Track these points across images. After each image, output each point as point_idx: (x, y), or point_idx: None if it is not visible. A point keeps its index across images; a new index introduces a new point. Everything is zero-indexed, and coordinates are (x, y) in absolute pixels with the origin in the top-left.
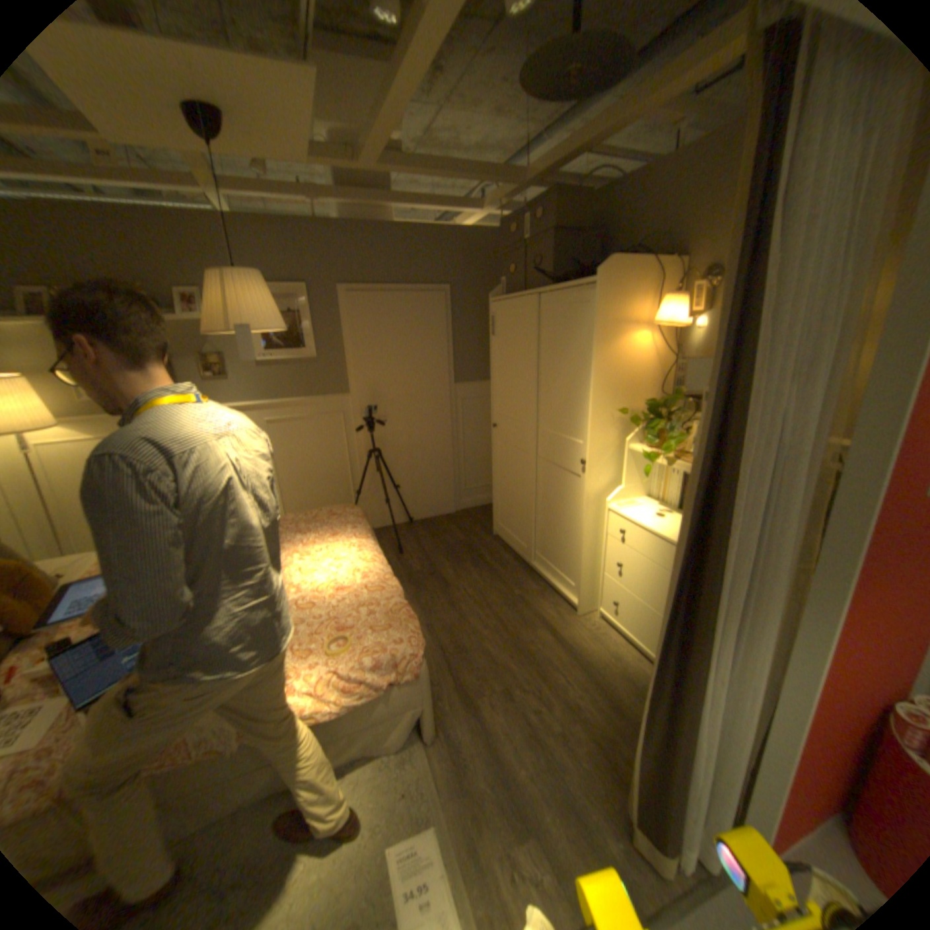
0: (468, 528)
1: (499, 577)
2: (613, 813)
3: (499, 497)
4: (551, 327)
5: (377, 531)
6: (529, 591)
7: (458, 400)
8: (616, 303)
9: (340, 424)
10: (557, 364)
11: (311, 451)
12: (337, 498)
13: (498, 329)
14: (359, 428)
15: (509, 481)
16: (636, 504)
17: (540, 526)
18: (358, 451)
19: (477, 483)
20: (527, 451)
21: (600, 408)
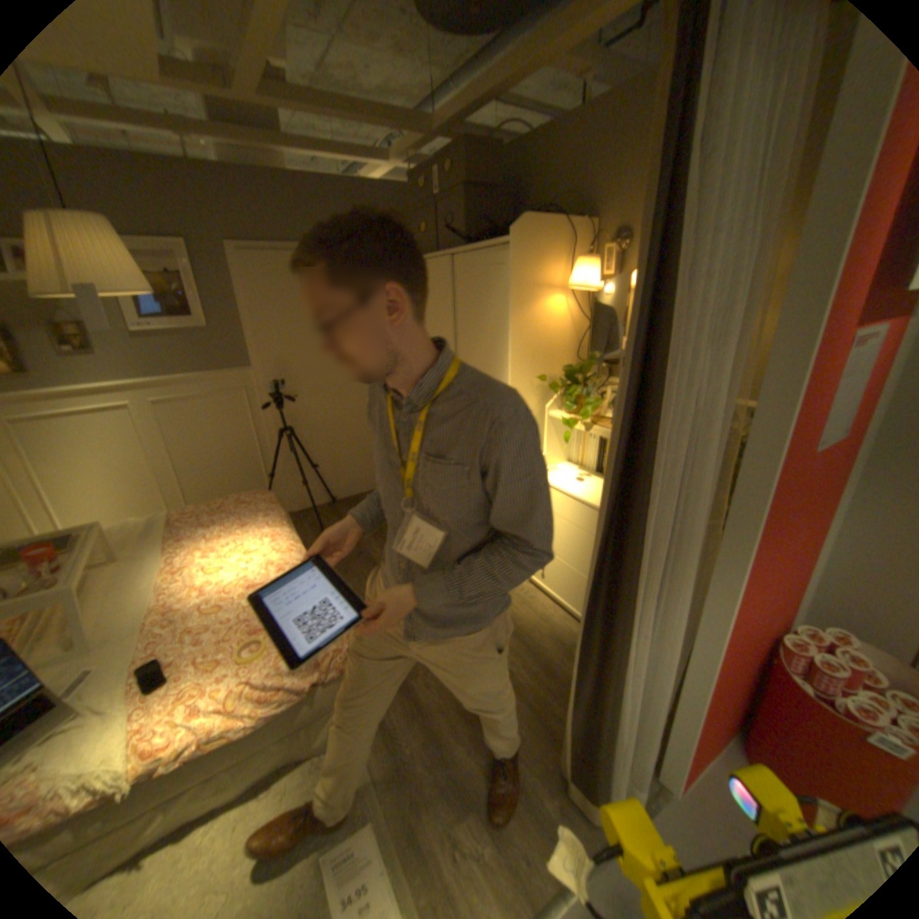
0: None
1: None
2: (547, 773)
3: None
4: (466, 291)
5: (297, 514)
6: None
7: None
8: (530, 266)
9: (243, 401)
10: (475, 331)
11: (212, 433)
12: (248, 482)
13: None
14: (267, 405)
15: None
16: (557, 470)
17: None
18: (268, 430)
19: None
20: None
21: (520, 375)
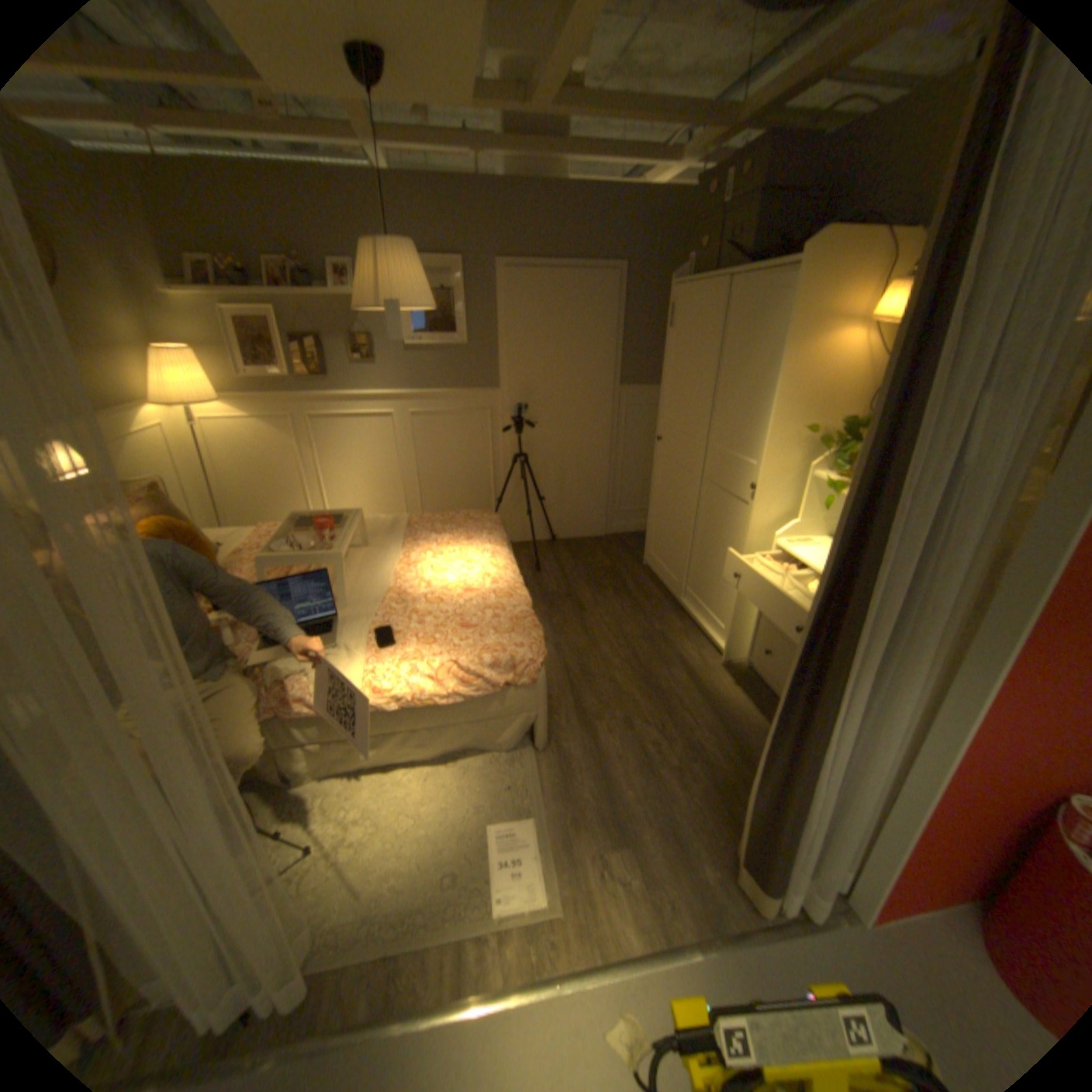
0: (615, 554)
1: (641, 610)
2: (715, 843)
3: (655, 522)
4: (740, 319)
5: (516, 545)
6: (672, 628)
7: (622, 406)
8: (824, 290)
9: (486, 422)
10: (741, 366)
11: (454, 450)
12: (477, 504)
13: (678, 319)
14: (507, 429)
15: (668, 504)
16: (812, 543)
17: (696, 558)
18: (504, 455)
19: (634, 505)
20: (692, 471)
21: (784, 422)
